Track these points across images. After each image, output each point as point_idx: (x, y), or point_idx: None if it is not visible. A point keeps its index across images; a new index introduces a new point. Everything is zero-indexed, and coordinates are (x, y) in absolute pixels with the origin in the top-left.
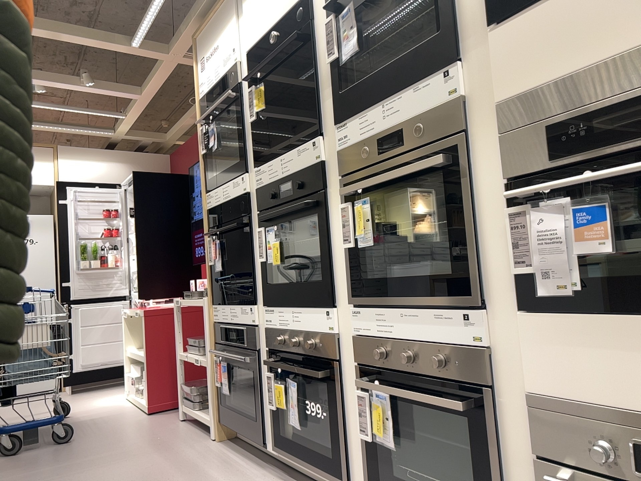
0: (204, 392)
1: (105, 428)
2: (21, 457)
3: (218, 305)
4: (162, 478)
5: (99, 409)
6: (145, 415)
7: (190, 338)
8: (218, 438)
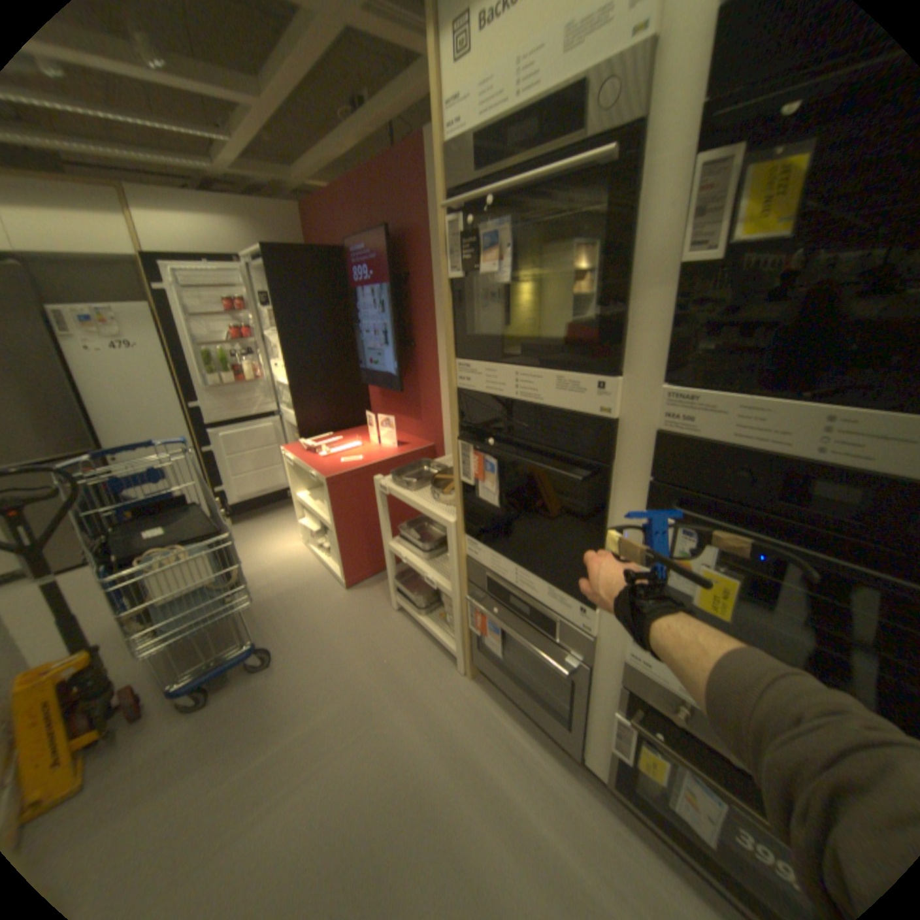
0: (436, 606)
1: (303, 627)
2: (212, 716)
3: (481, 543)
4: (444, 807)
5: (278, 570)
6: (344, 592)
7: (402, 528)
8: (471, 676)
